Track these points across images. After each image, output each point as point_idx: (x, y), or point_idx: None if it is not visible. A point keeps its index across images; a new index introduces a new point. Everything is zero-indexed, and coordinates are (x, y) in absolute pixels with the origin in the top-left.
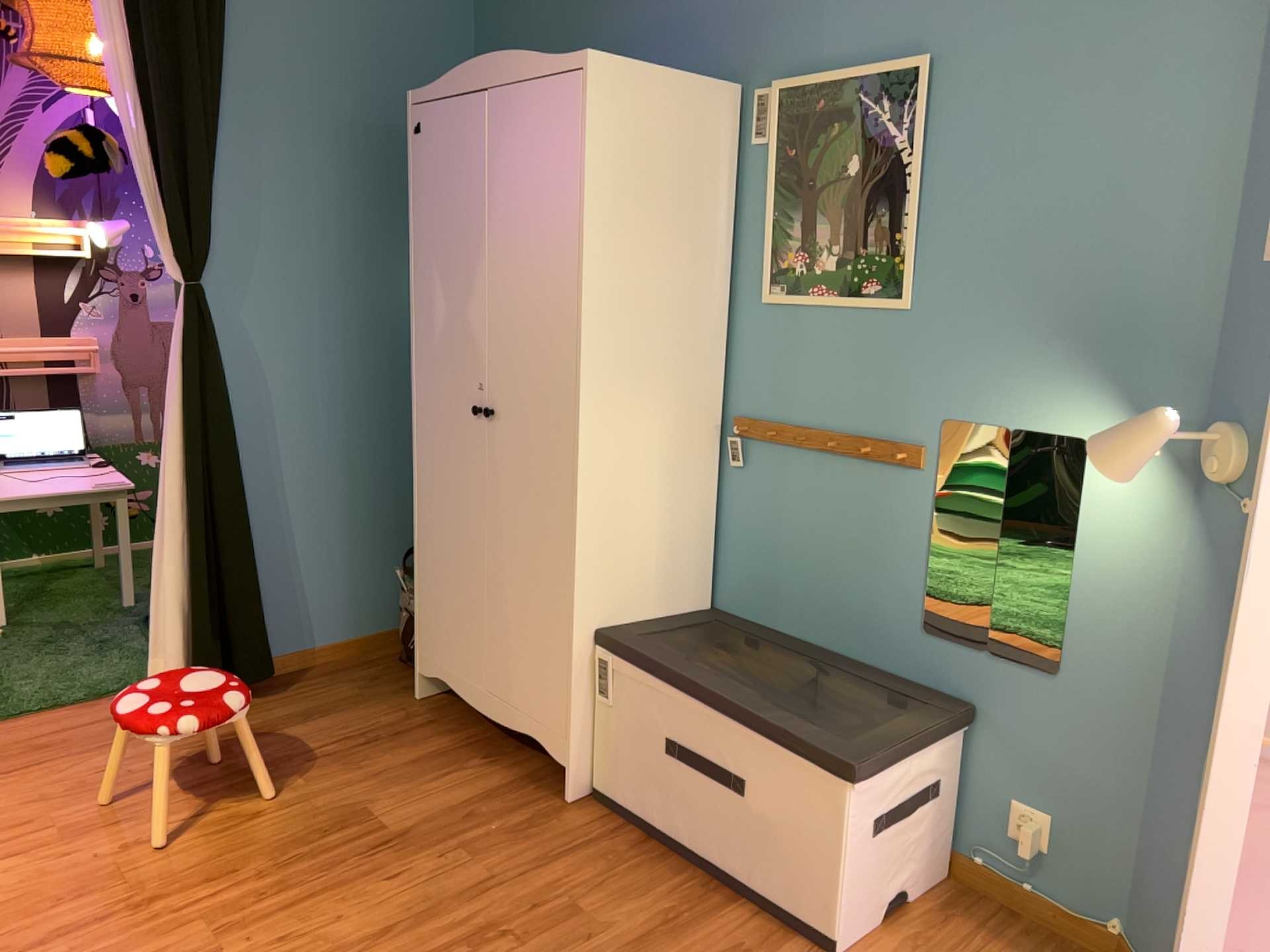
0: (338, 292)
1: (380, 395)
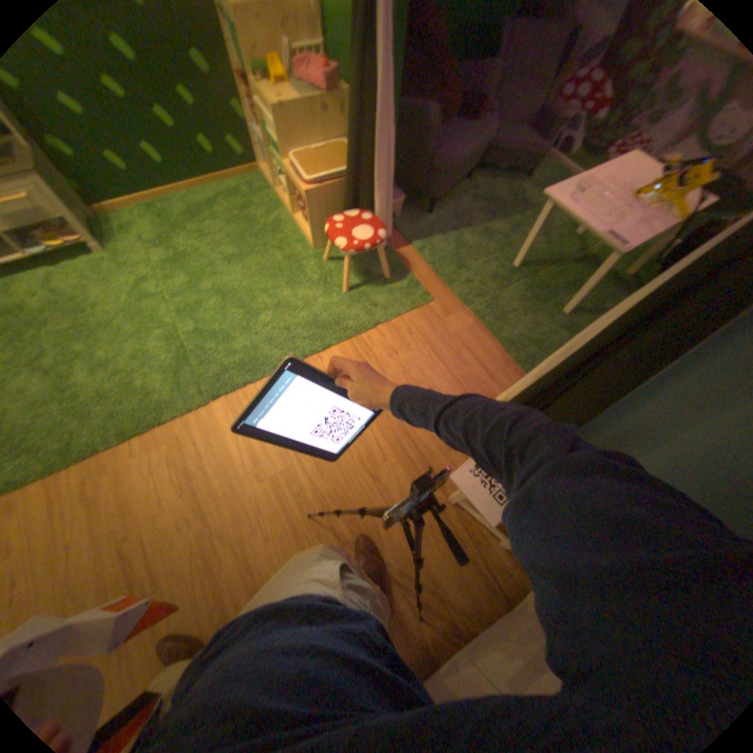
0: None
1: None
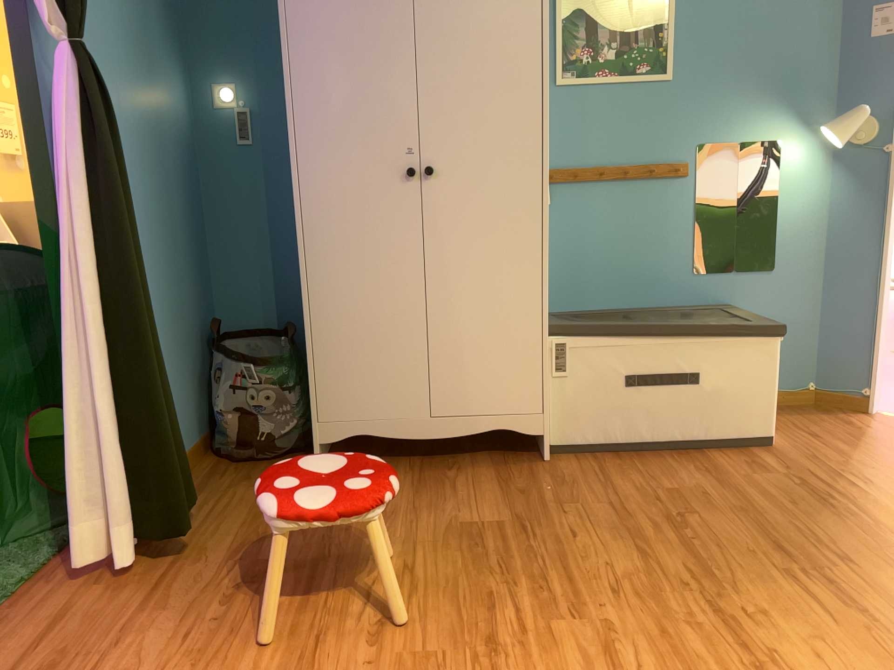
0: (132, 88)
1: (166, 203)
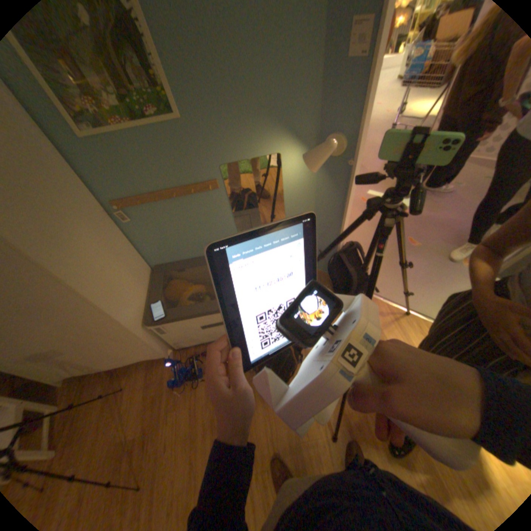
0: None
1: None
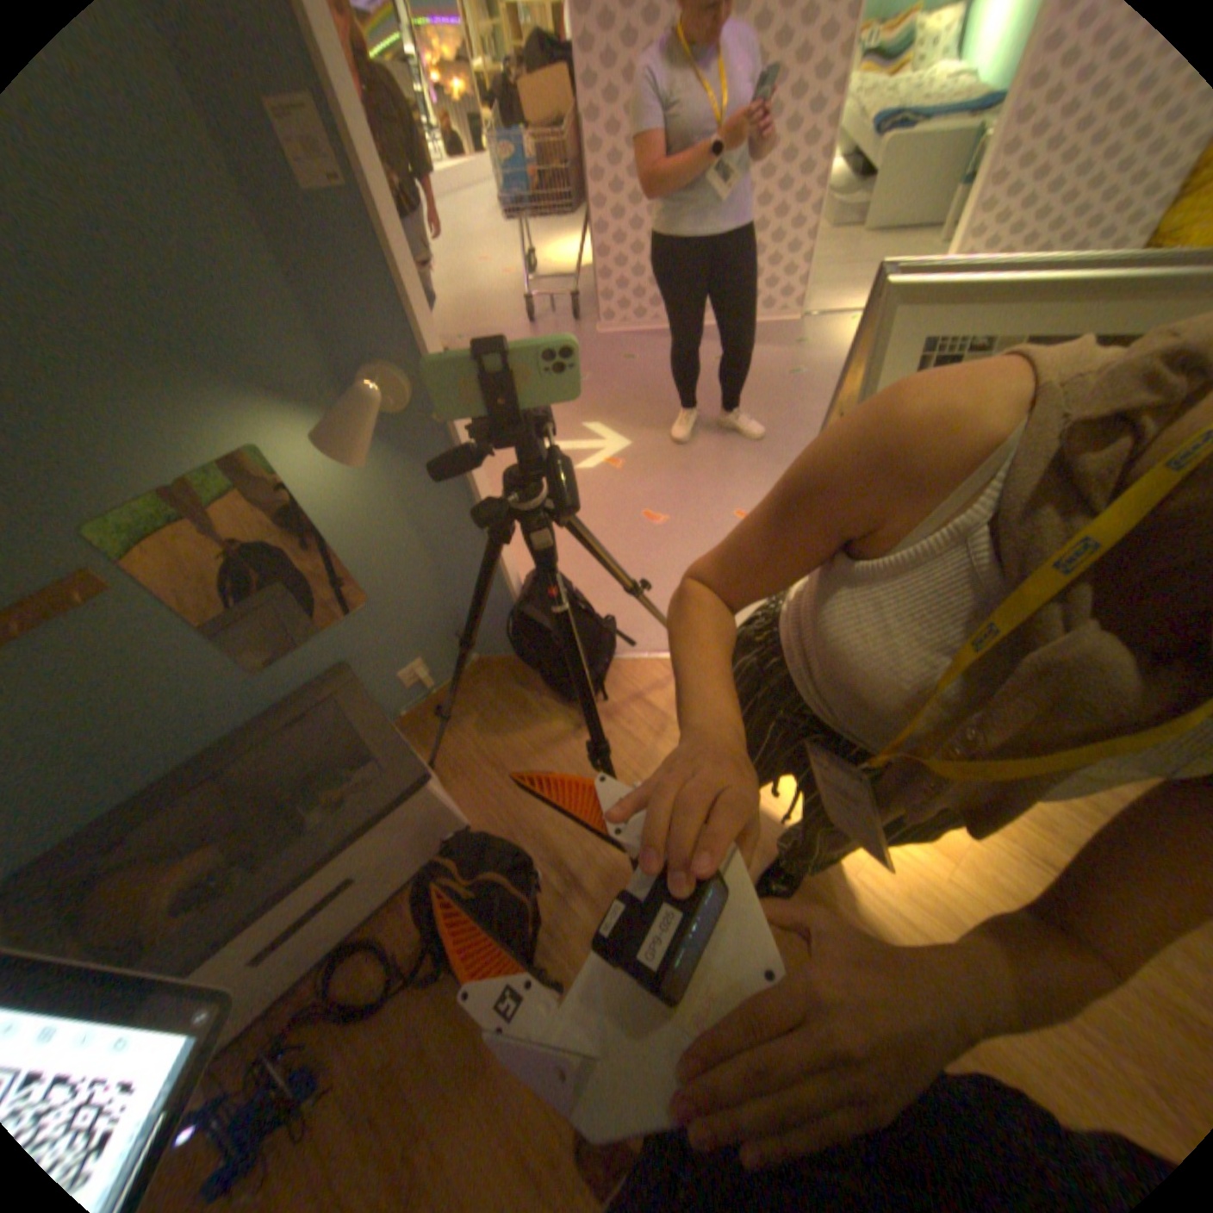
0: None
1: None
